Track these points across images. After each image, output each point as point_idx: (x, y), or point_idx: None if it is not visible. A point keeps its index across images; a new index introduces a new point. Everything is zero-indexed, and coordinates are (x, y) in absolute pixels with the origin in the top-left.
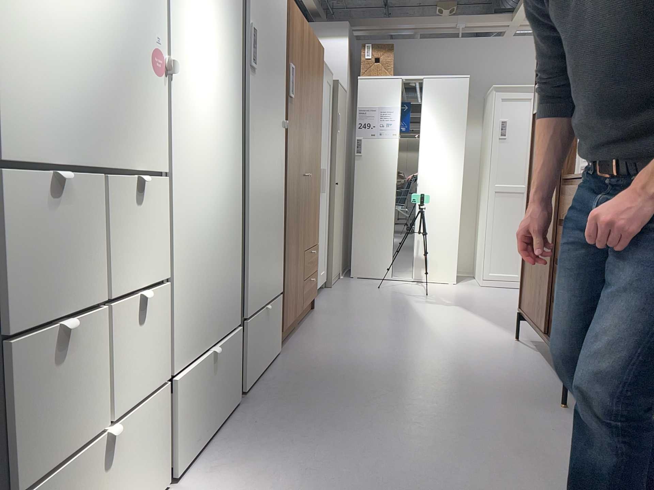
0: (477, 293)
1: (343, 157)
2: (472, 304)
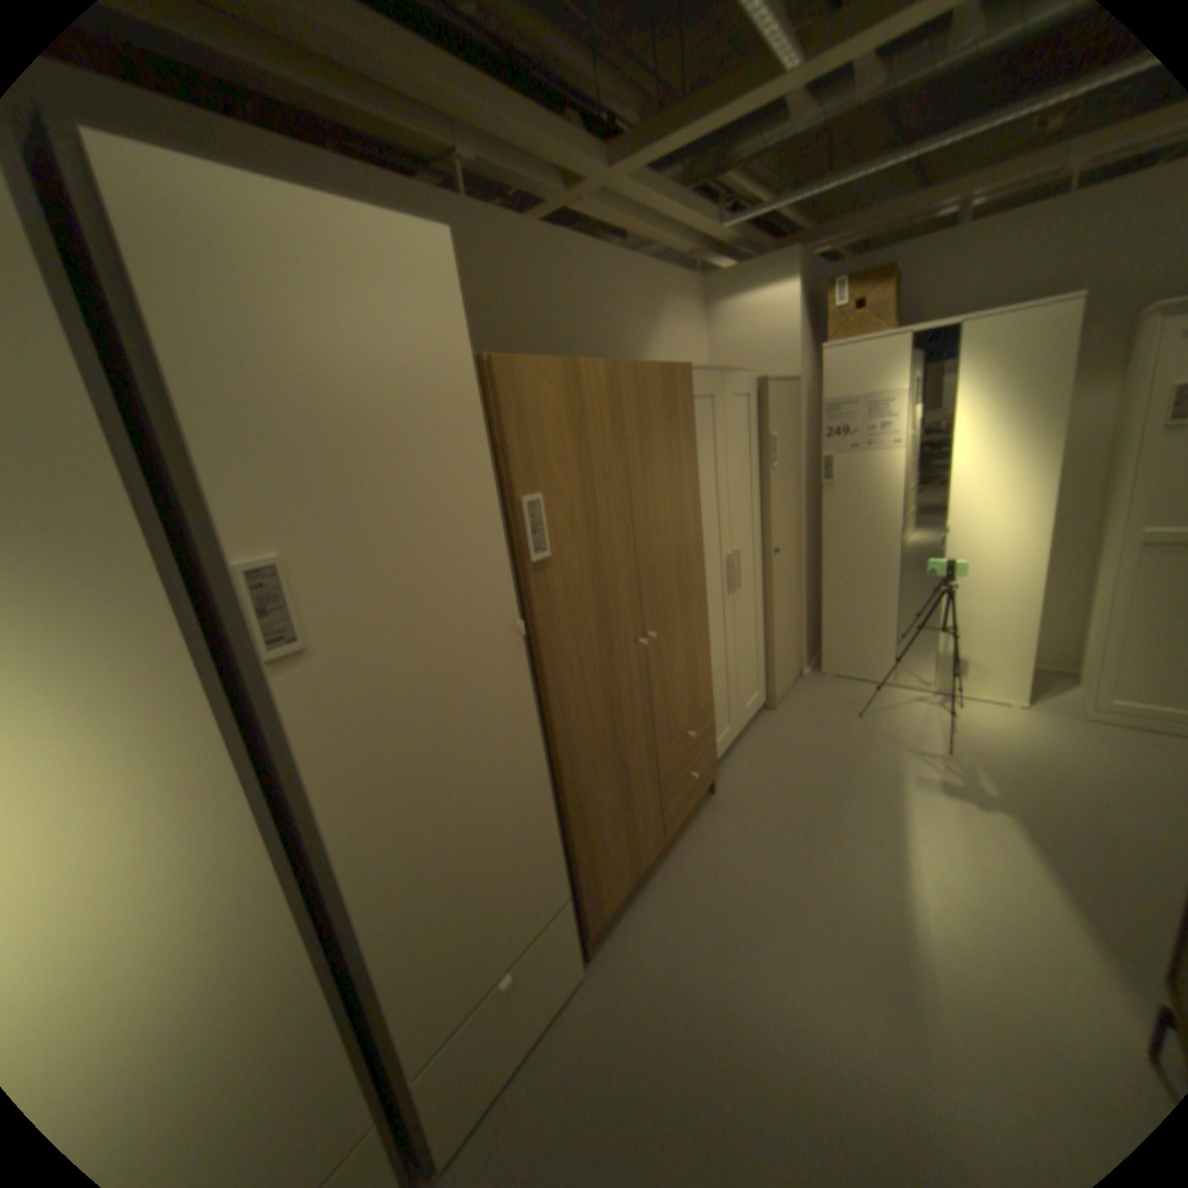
0: (1073, 755)
1: (798, 495)
2: (1051, 807)
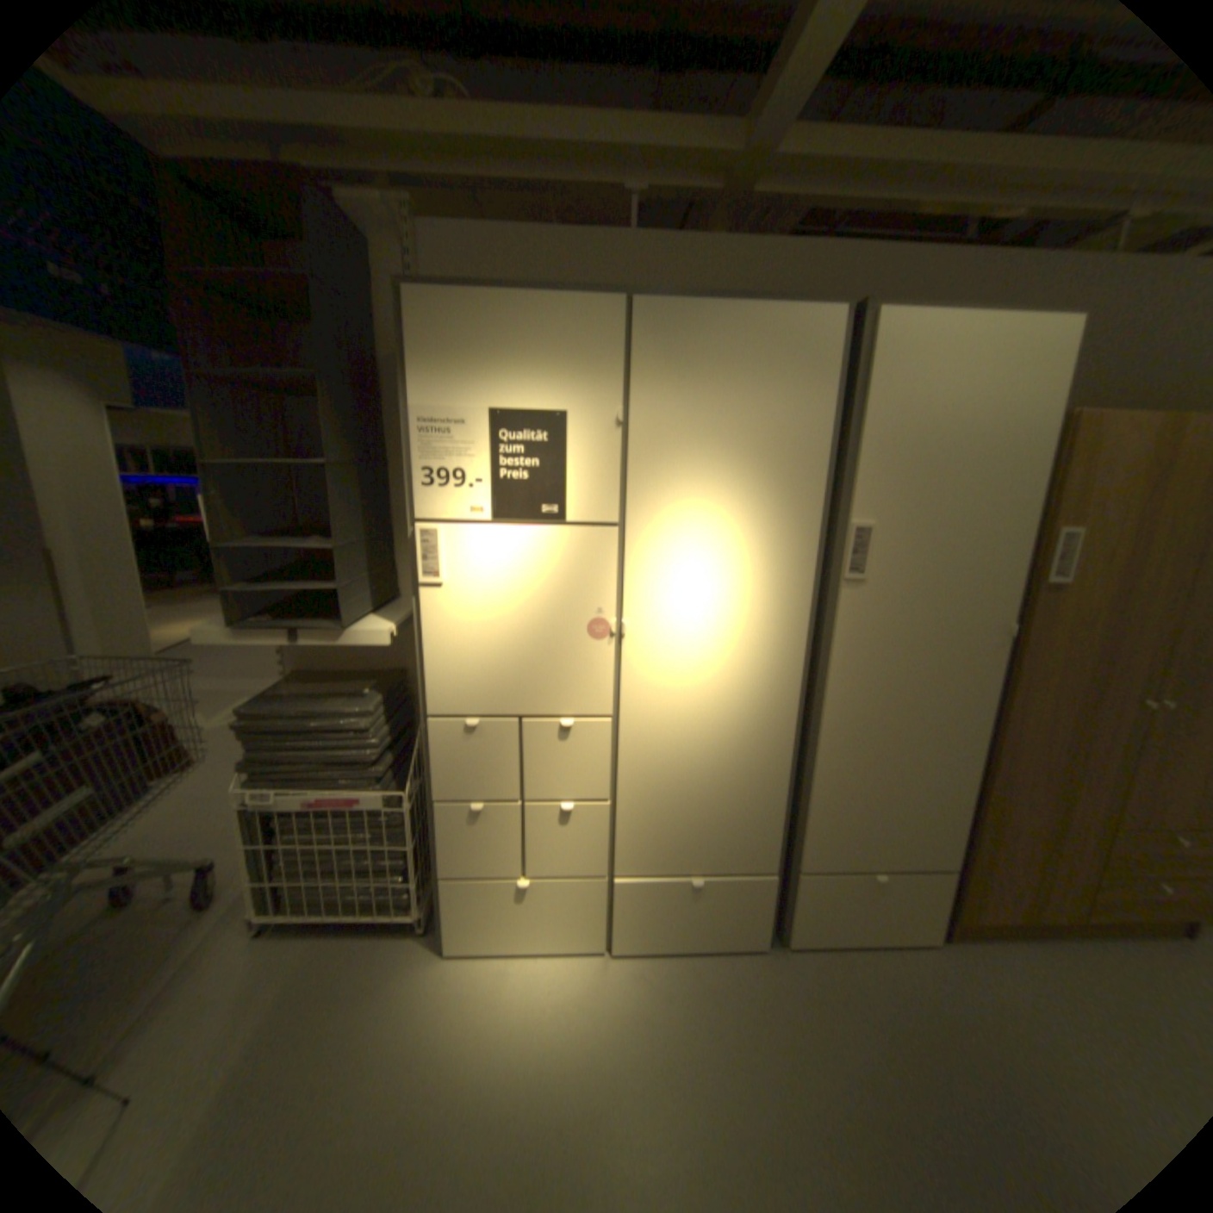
0: None
1: None
2: None
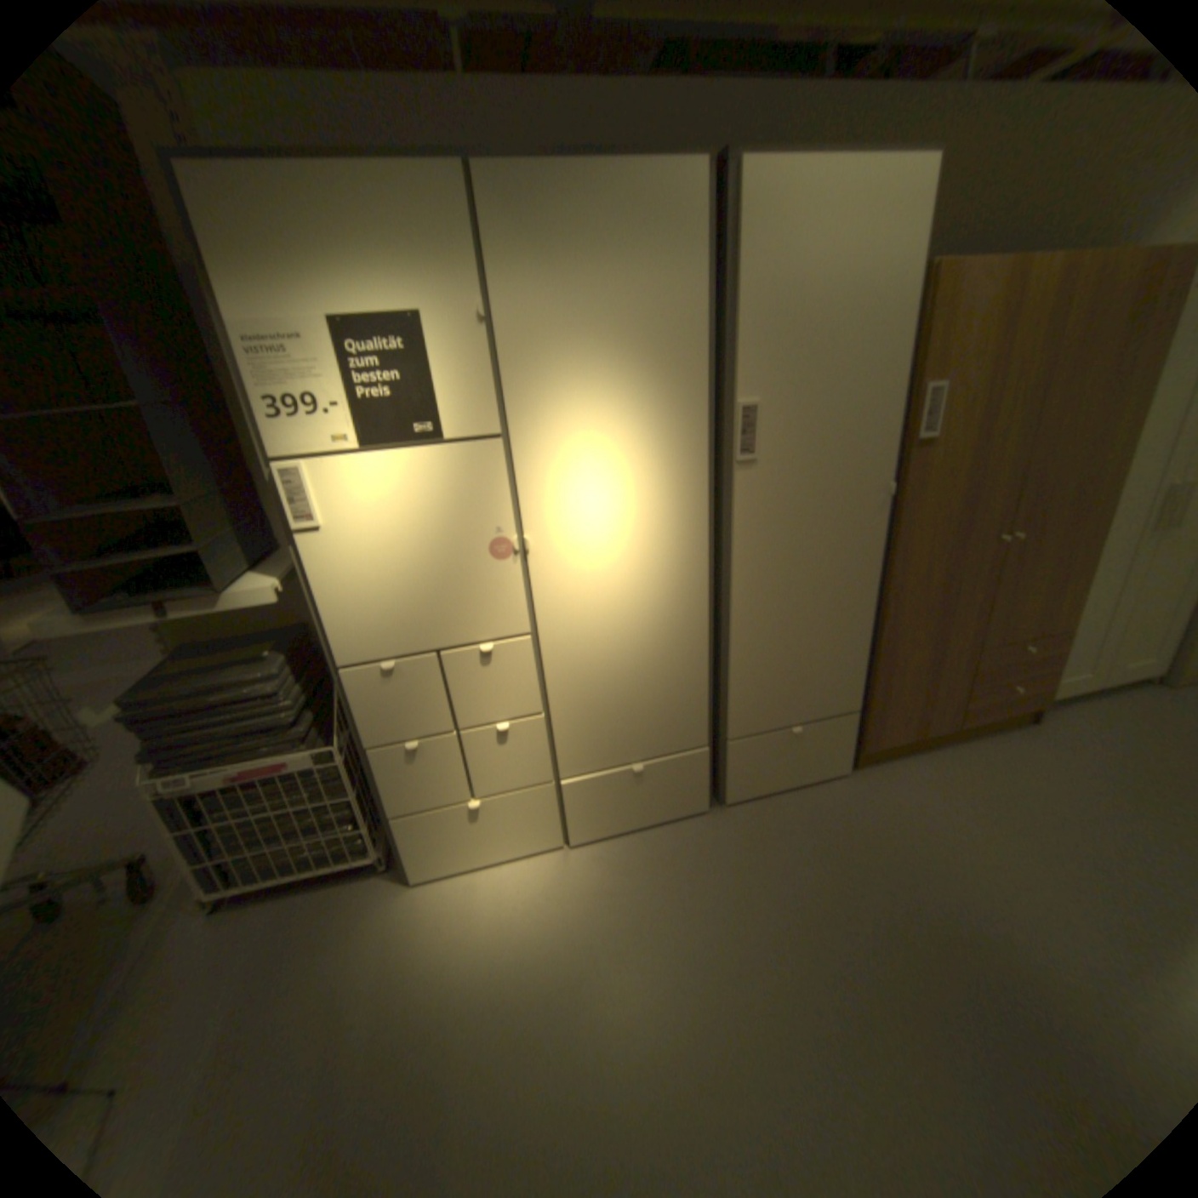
0: None
1: None
2: None
